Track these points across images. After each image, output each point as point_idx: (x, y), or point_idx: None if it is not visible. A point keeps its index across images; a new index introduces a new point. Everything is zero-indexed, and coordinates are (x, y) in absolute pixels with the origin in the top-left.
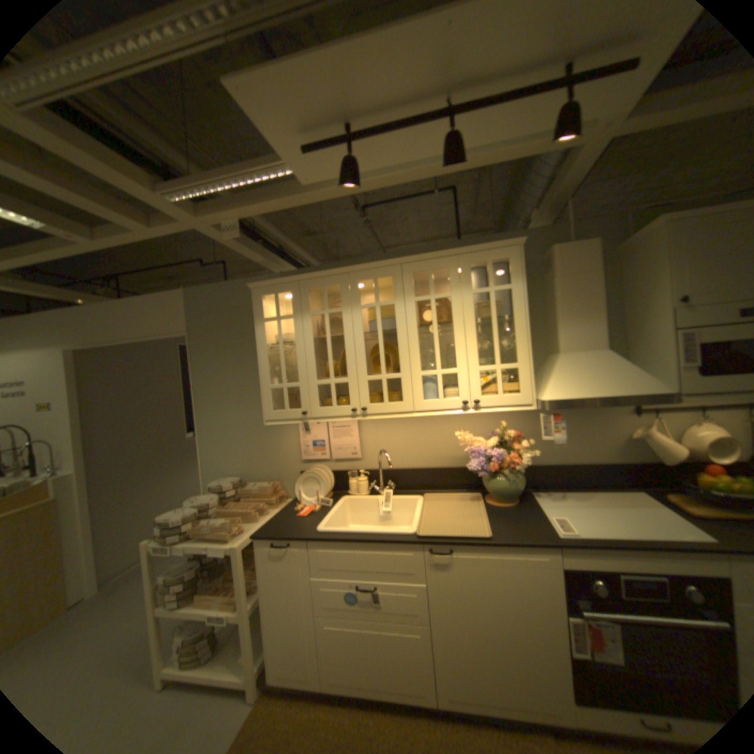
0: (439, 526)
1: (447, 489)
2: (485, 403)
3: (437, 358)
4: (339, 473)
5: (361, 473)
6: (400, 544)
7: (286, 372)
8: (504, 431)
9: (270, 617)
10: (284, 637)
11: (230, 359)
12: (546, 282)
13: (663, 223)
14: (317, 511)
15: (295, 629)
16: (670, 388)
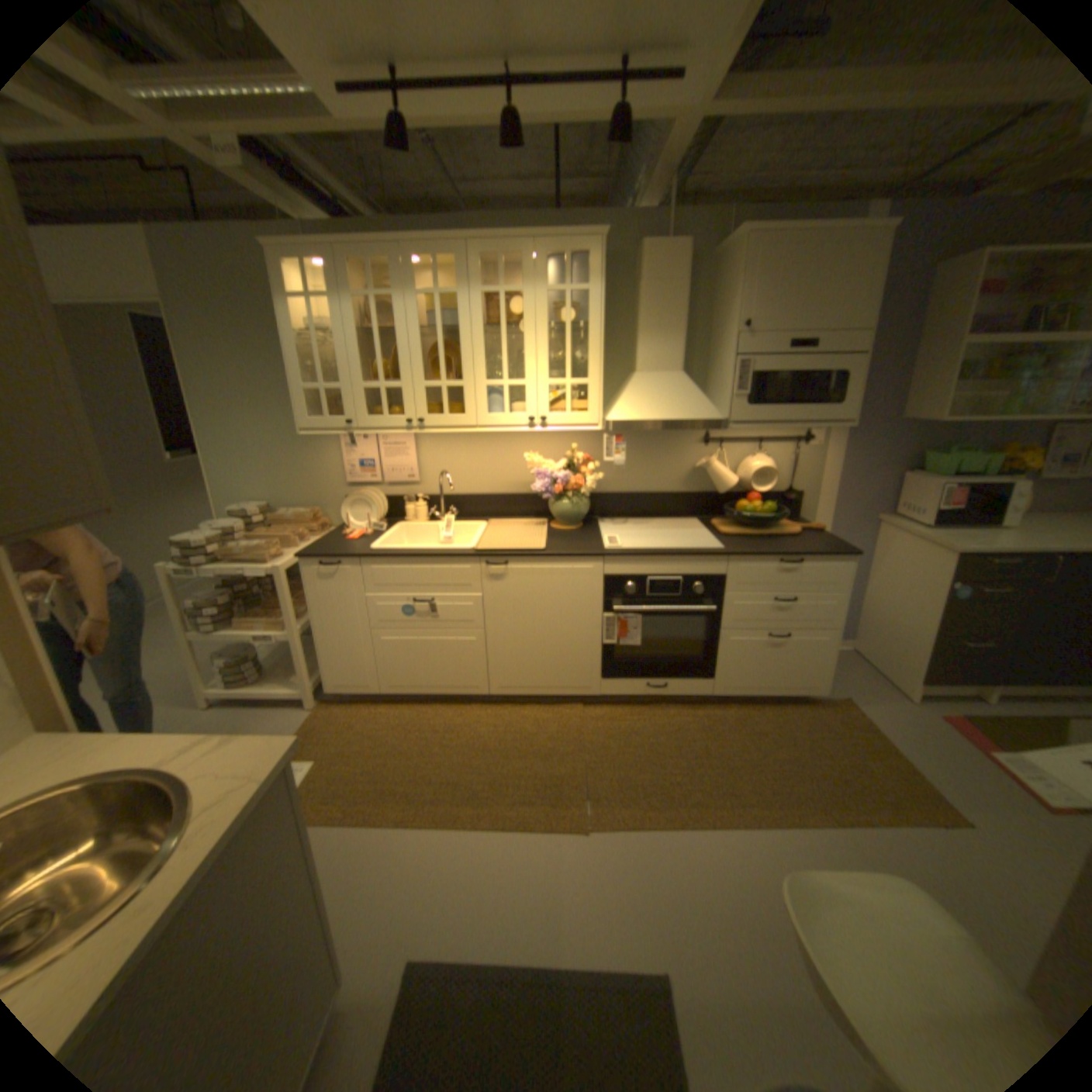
0: (498, 543)
1: (514, 517)
2: (552, 420)
3: (507, 367)
4: (394, 498)
5: (420, 499)
6: (458, 558)
7: (319, 370)
8: (573, 454)
9: (325, 633)
10: (341, 650)
11: (235, 346)
12: (637, 283)
13: (745, 232)
14: (369, 535)
15: (353, 642)
16: (721, 414)
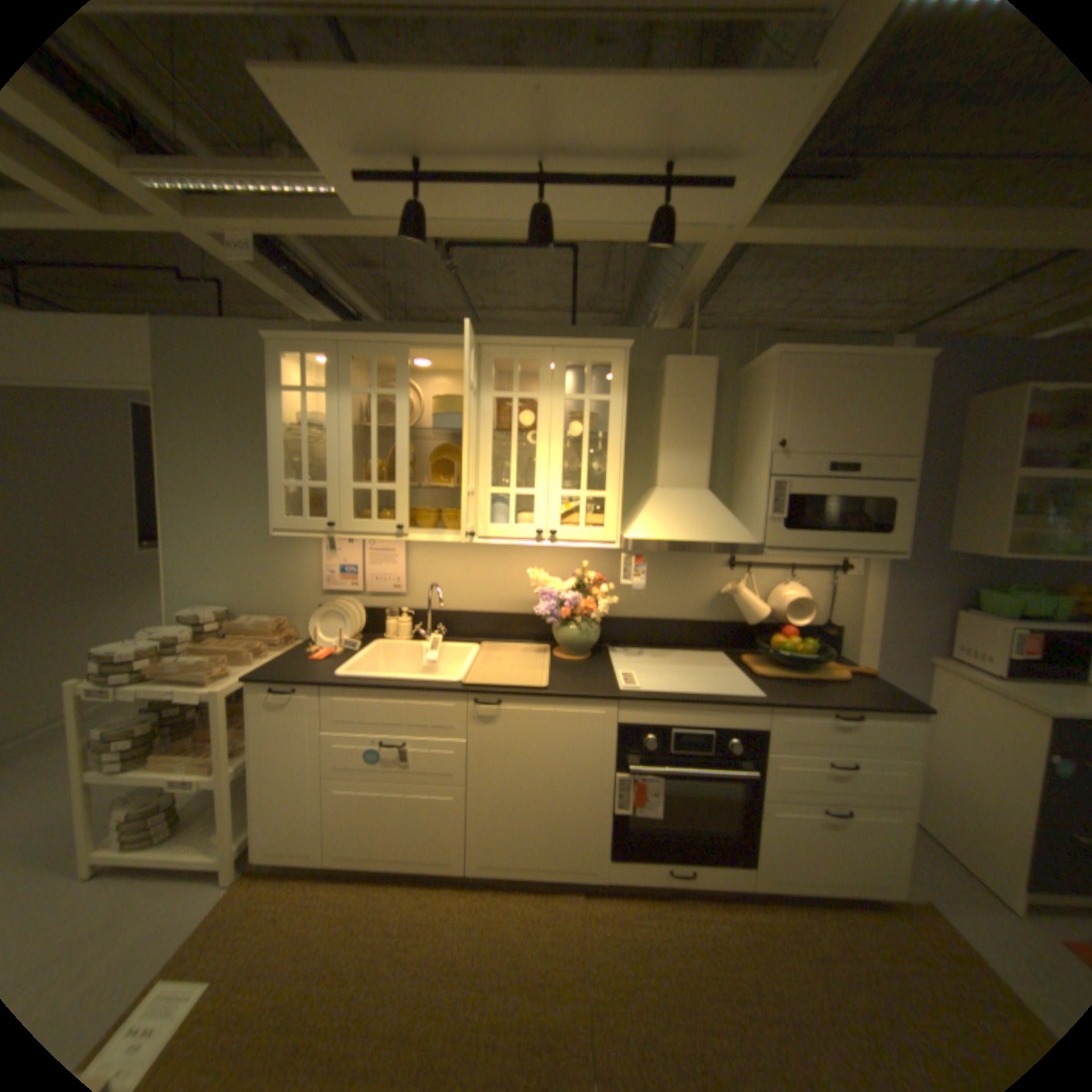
0: (491, 674)
1: (511, 638)
2: (562, 534)
3: (514, 474)
4: (374, 610)
5: (404, 612)
6: (440, 692)
7: (308, 466)
8: (583, 572)
9: (262, 781)
10: (279, 805)
11: (222, 438)
12: (656, 398)
13: (776, 353)
14: (338, 654)
15: (296, 794)
16: (755, 538)
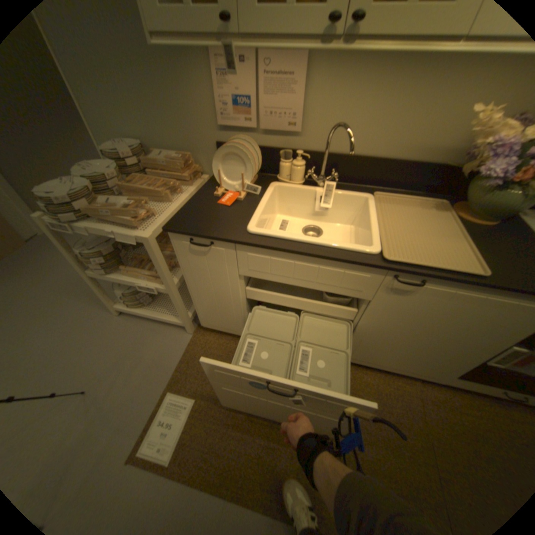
0: (408, 244)
1: (401, 187)
2: None
3: None
4: (270, 151)
5: (299, 155)
6: (361, 265)
7: None
8: None
9: (200, 294)
10: (214, 307)
11: None
12: None
13: None
14: (242, 198)
15: (224, 304)
16: None
